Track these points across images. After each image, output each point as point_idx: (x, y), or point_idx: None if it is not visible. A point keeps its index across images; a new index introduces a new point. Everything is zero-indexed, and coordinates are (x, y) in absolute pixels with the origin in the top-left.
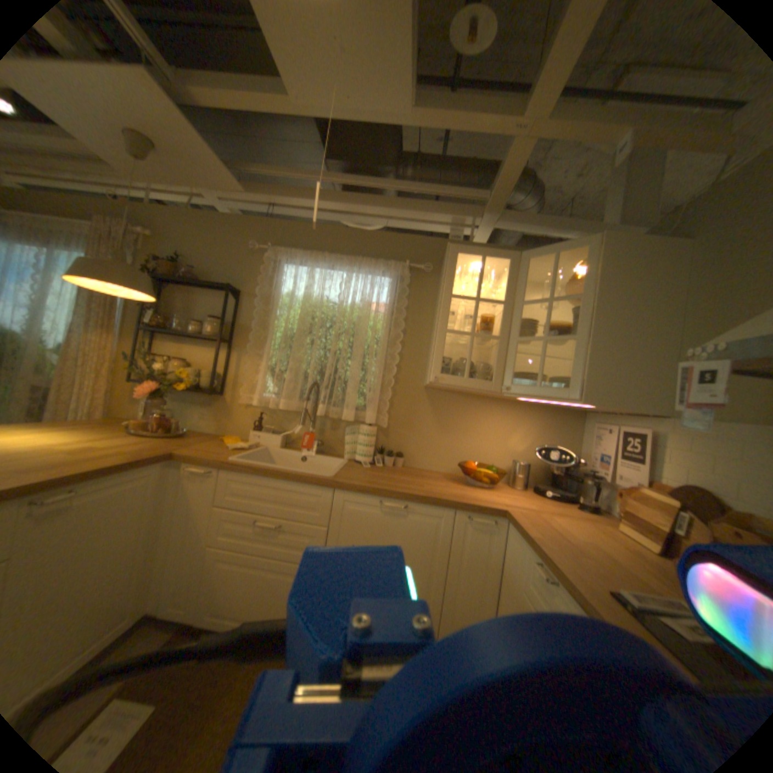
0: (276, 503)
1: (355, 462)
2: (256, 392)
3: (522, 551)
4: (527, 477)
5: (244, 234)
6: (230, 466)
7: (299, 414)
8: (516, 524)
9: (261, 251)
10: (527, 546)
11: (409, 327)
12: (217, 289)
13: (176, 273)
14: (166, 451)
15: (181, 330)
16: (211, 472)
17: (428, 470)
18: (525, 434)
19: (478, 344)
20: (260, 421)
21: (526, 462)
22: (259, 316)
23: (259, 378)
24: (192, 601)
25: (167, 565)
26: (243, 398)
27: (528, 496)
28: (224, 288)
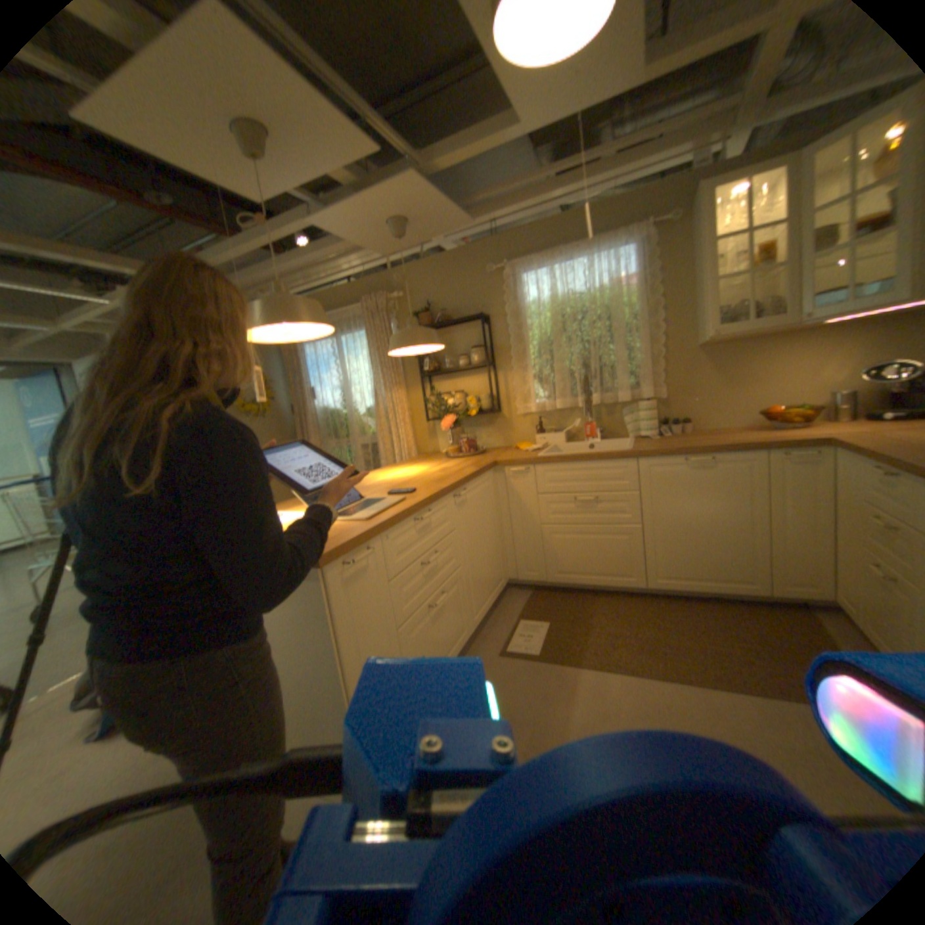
0: (588, 479)
1: (642, 437)
2: (529, 400)
3: (854, 467)
4: (854, 405)
5: (478, 259)
6: (543, 458)
7: (573, 409)
8: (843, 444)
9: (497, 269)
10: (860, 459)
11: (668, 287)
12: (470, 319)
13: (432, 319)
14: (489, 459)
15: (452, 365)
16: (529, 466)
17: (723, 428)
18: (843, 359)
19: (758, 276)
20: (541, 423)
21: (850, 390)
22: (514, 331)
23: (528, 387)
24: (541, 563)
25: (515, 541)
26: (519, 408)
27: (857, 424)
28: (476, 317)
